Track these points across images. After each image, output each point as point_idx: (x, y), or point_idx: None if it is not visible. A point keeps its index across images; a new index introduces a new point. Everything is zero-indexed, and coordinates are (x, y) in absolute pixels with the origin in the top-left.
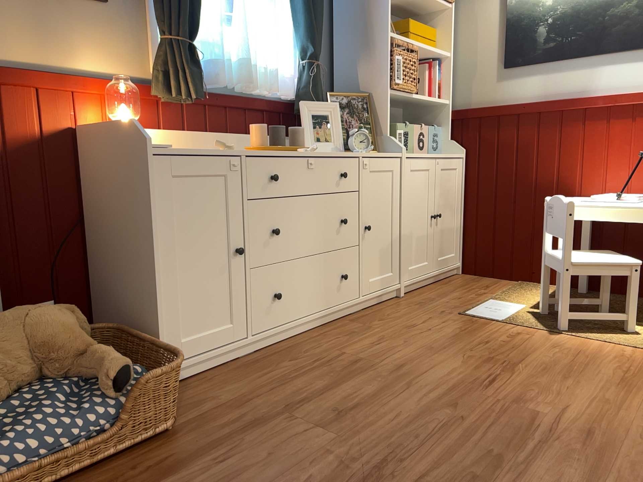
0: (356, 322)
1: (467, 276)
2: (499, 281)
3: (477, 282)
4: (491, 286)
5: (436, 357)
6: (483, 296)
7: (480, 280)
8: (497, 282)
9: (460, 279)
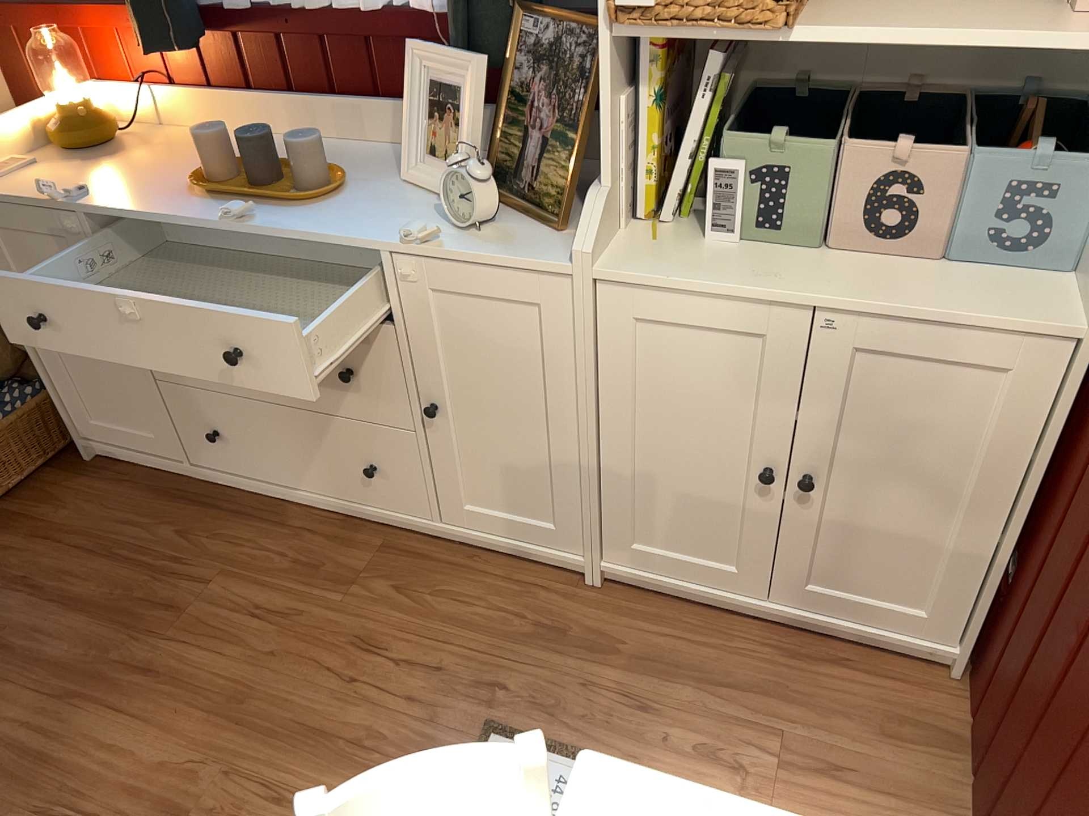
0: (377, 556)
1: (940, 702)
2: (947, 809)
3: (880, 738)
4: (848, 784)
5: (193, 717)
6: (692, 771)
7: (911, 745)
8: (913, 801)
9: (880, 688)
